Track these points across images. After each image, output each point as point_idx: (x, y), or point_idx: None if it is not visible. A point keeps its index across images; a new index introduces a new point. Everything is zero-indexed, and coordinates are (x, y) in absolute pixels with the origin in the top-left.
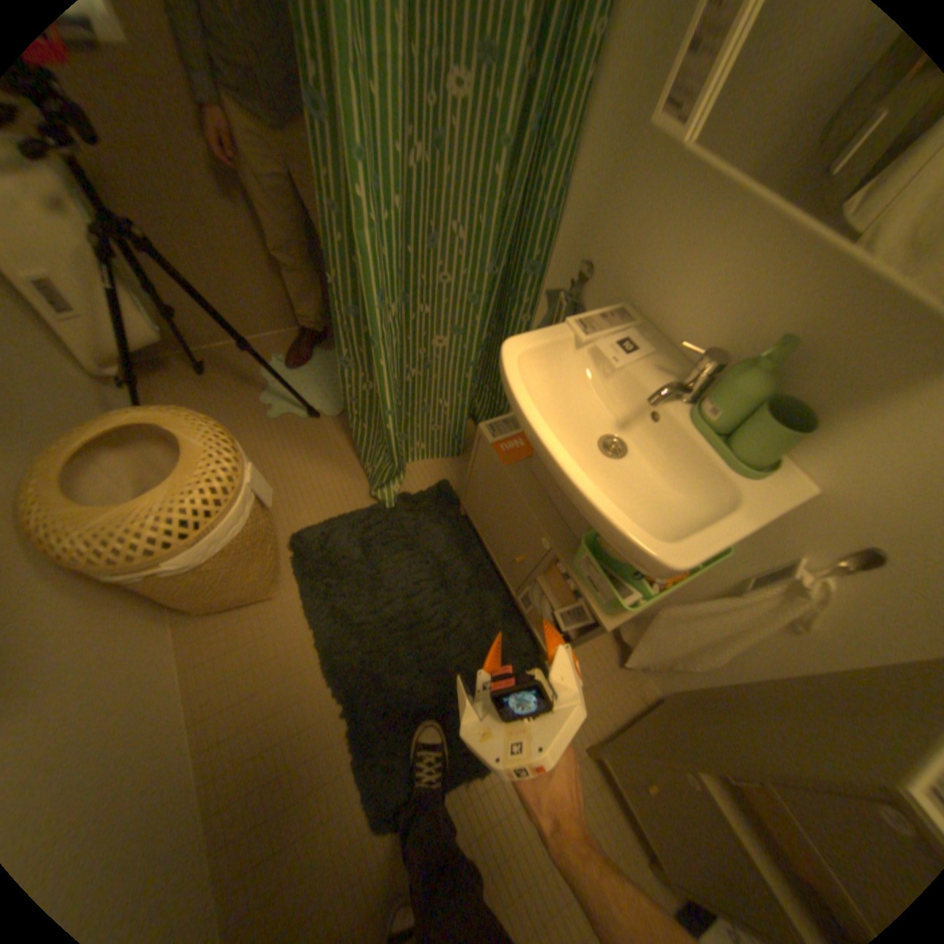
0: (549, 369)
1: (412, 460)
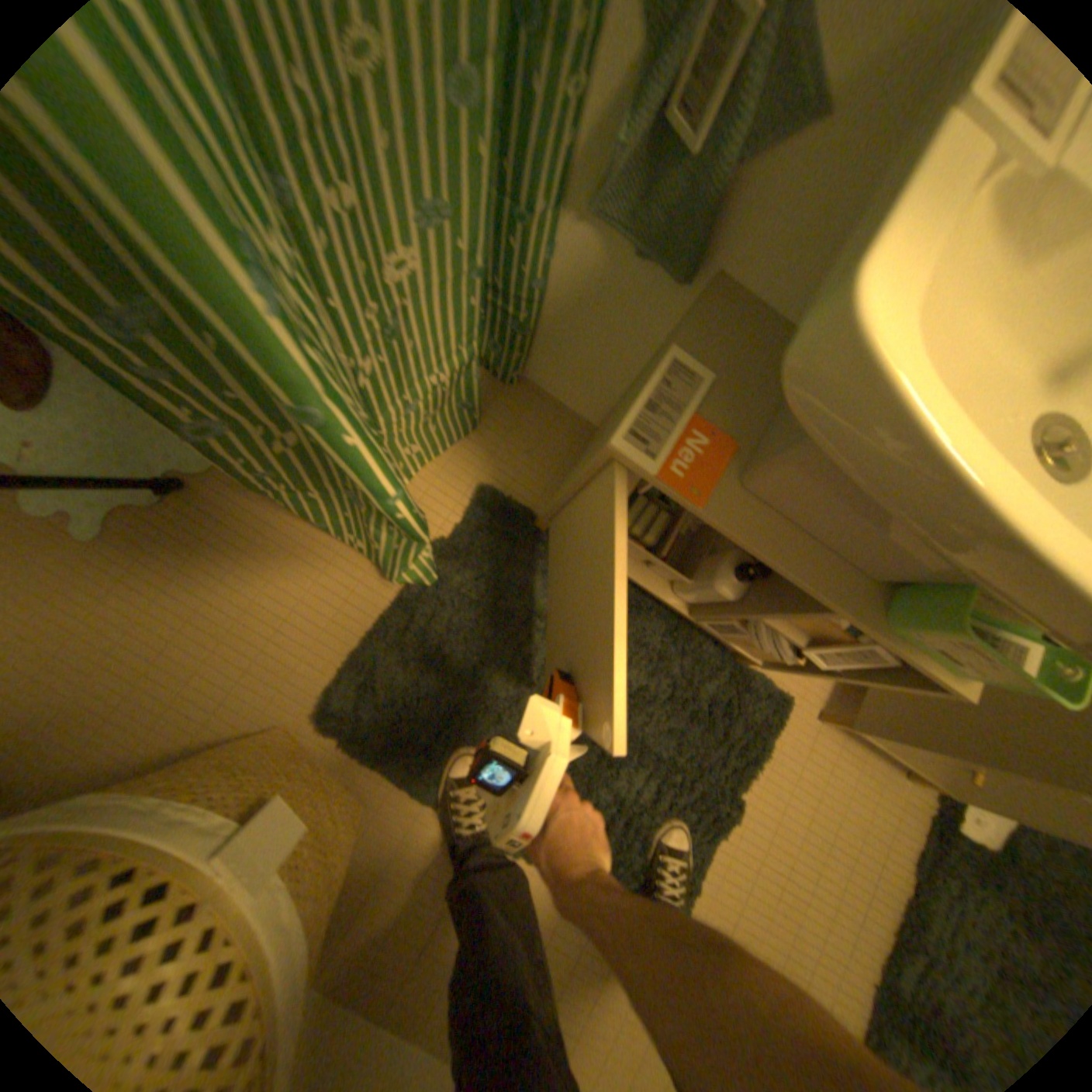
0: (923, 304)
1: (405, 477)
